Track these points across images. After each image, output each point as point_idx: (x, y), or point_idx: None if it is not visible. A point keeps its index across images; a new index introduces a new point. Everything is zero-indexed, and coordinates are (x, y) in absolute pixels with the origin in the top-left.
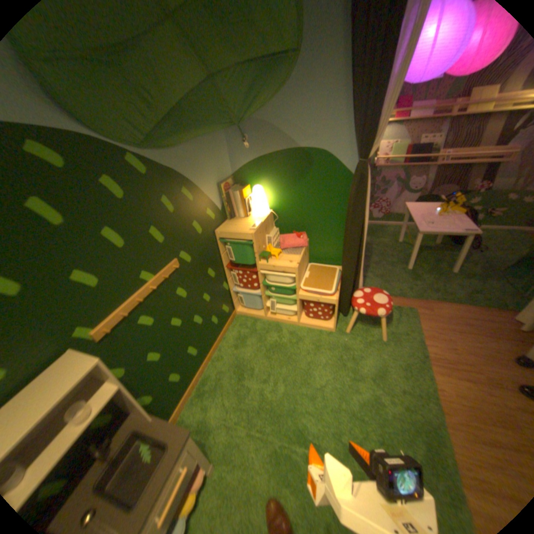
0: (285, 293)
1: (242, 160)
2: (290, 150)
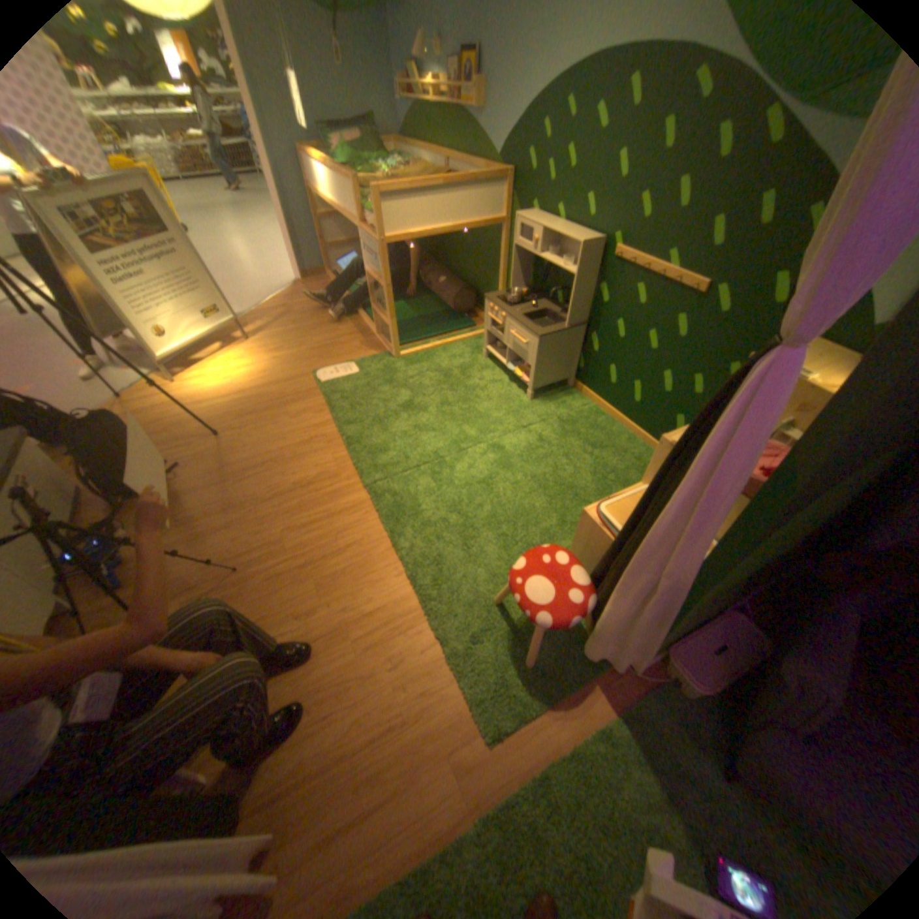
0: None
1: None
2: None
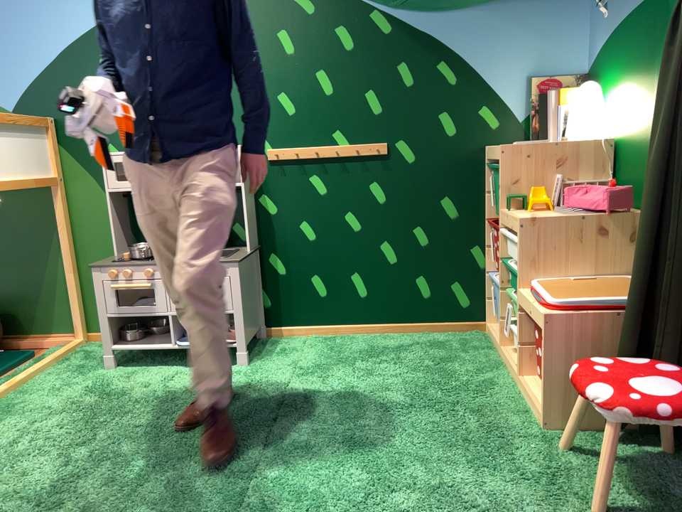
0: (514, 289)
1: (599, 42)
2: (647, 2)
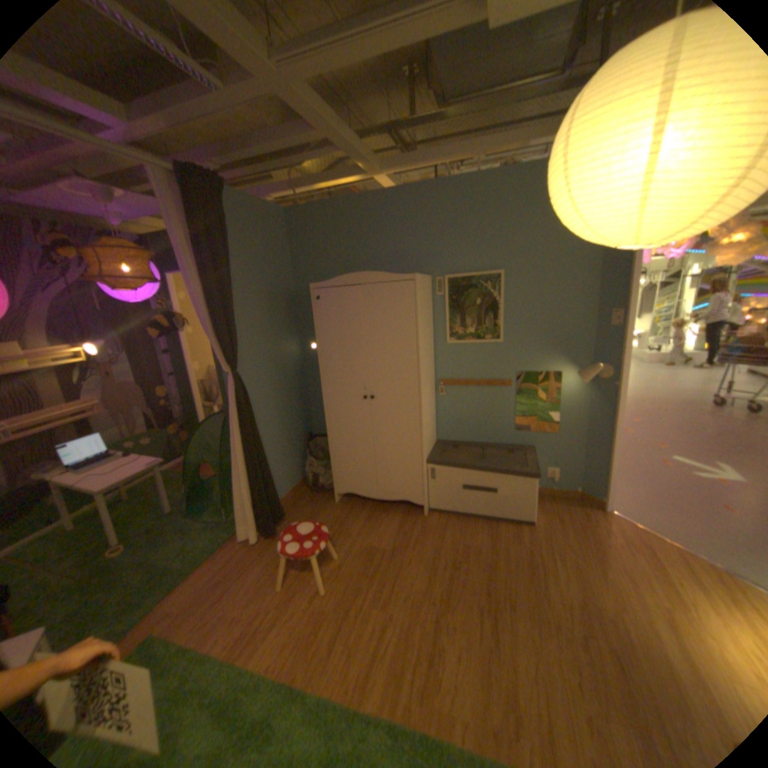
0: None
1: None
2: None
